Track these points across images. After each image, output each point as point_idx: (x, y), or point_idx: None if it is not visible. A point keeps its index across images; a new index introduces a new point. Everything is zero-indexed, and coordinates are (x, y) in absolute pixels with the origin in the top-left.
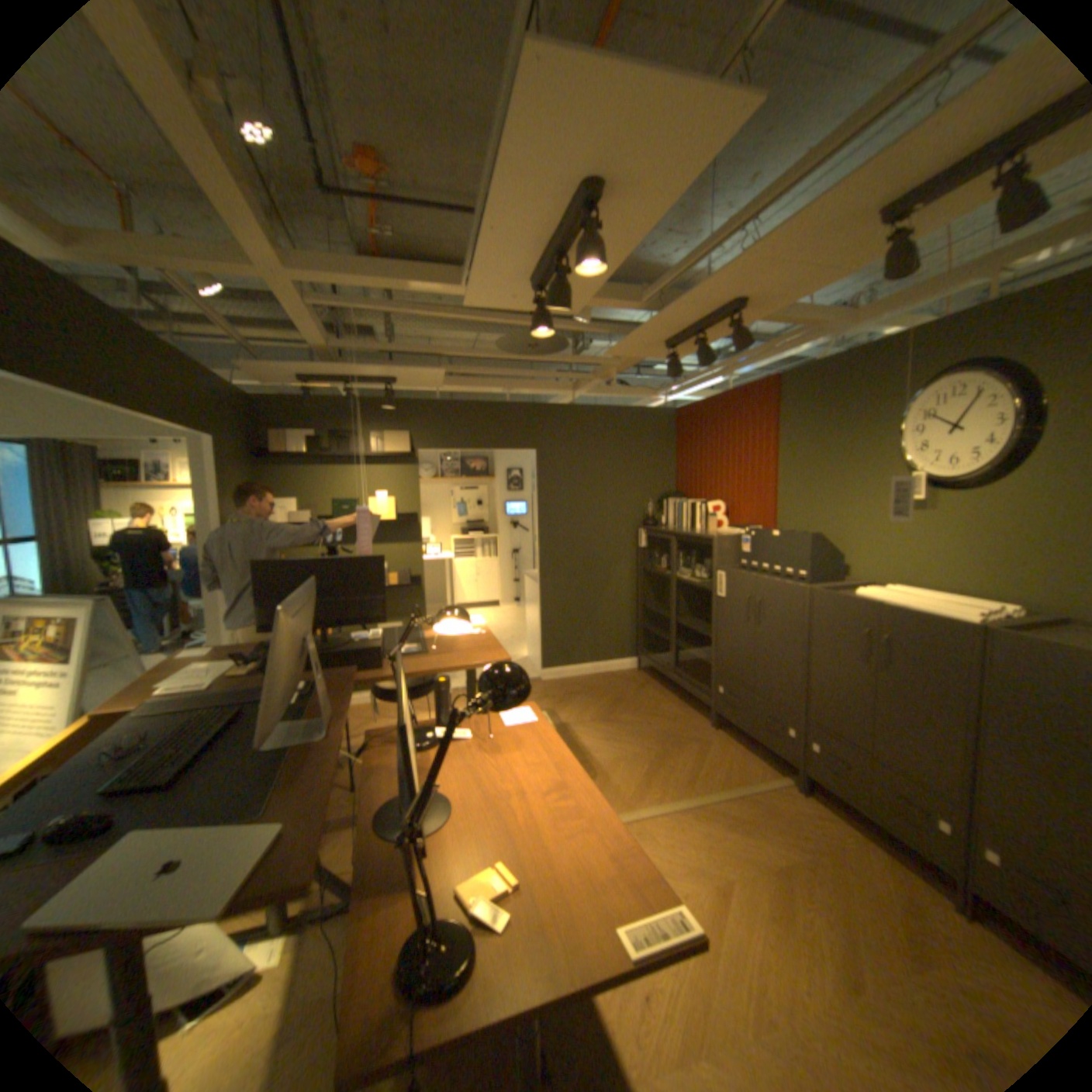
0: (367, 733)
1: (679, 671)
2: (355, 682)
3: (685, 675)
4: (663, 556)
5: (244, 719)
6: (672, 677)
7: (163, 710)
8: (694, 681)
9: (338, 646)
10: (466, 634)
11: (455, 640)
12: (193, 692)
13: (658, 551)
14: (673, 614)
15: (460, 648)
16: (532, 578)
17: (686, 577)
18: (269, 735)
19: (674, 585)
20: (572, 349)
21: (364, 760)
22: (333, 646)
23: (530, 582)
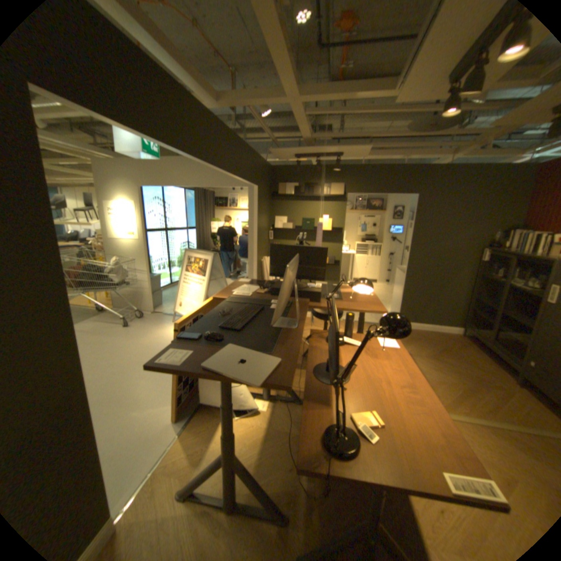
0: (311, 330)
1: (498, 344)
2: (307, 306)
3: (503, 347)
4: (502, 268)
5: (265, 311)
6: (491, 346)
7: (237, 301)
8: (509, 352)
9: (301, 288)
10: (362, 294)
11: (356, 296)
12: (246, 296)
13: (498, 264)
14: (502, 307)
15: (359, 301)
16: (402, 270)
17: (520, 284)
18: (276, 320)
19: (507, 288)
20: (459, 124)
21: (310, 342)
22: (299, 288)
23: (400, 272)
